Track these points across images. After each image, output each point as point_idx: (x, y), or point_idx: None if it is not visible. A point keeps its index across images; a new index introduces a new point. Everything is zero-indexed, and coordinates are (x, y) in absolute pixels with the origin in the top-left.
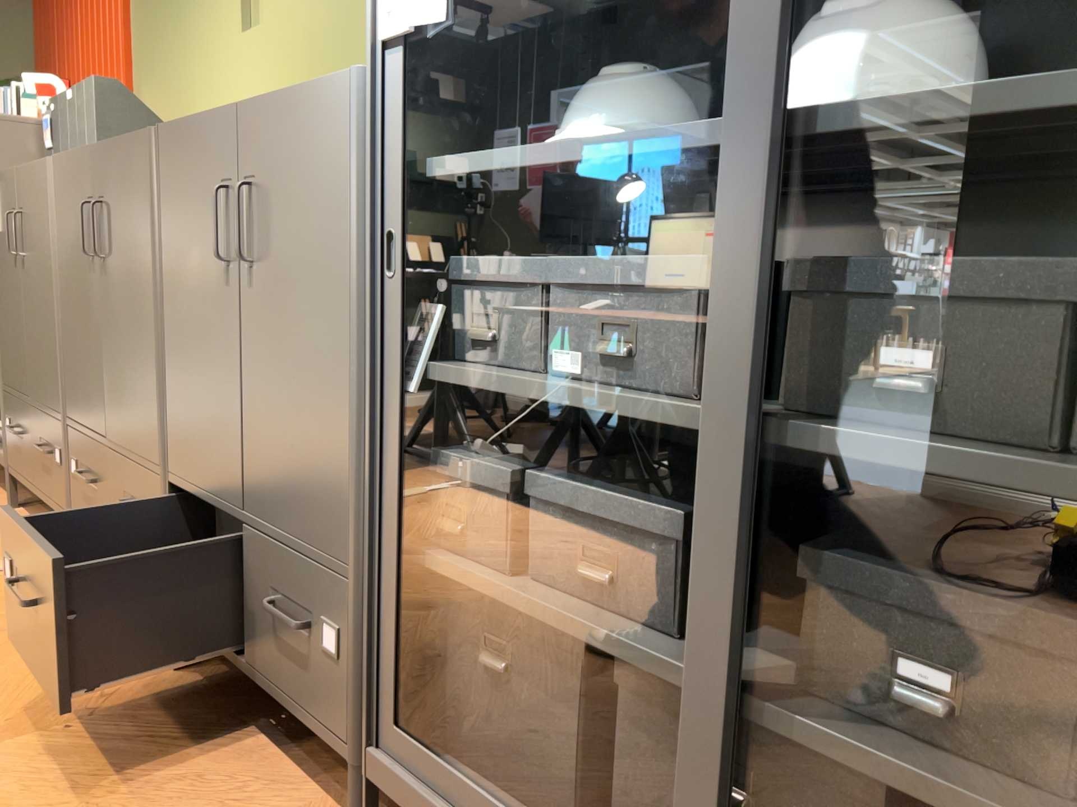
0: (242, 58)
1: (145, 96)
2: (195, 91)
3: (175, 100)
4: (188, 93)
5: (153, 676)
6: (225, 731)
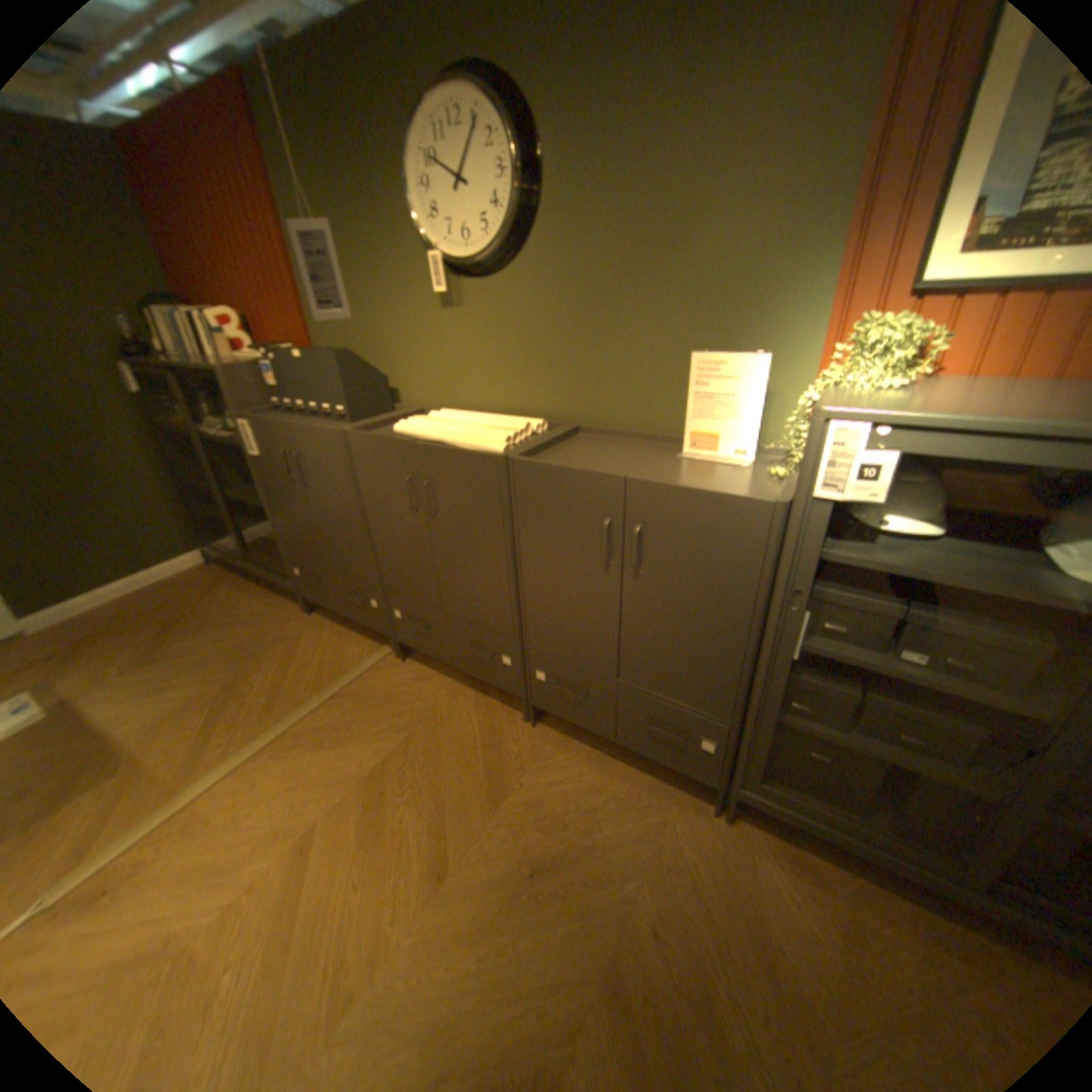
0: (442, 327)
1: (321, 328)
2: (386, 338)
3: (360, 339)
4: (378, 338)
5: (525, 734)
6: (595, 762)
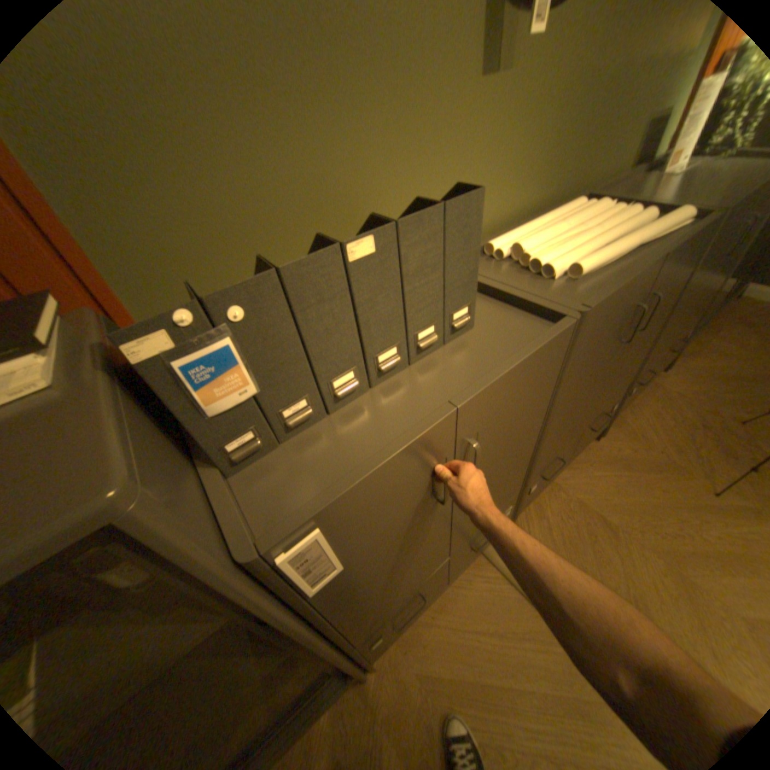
0: (478, 109)
1: (140, 196)
2: (370, 163)
3: (301, 186)
4: (351, 167)
5: (610, 442)
6: (633, 410)
